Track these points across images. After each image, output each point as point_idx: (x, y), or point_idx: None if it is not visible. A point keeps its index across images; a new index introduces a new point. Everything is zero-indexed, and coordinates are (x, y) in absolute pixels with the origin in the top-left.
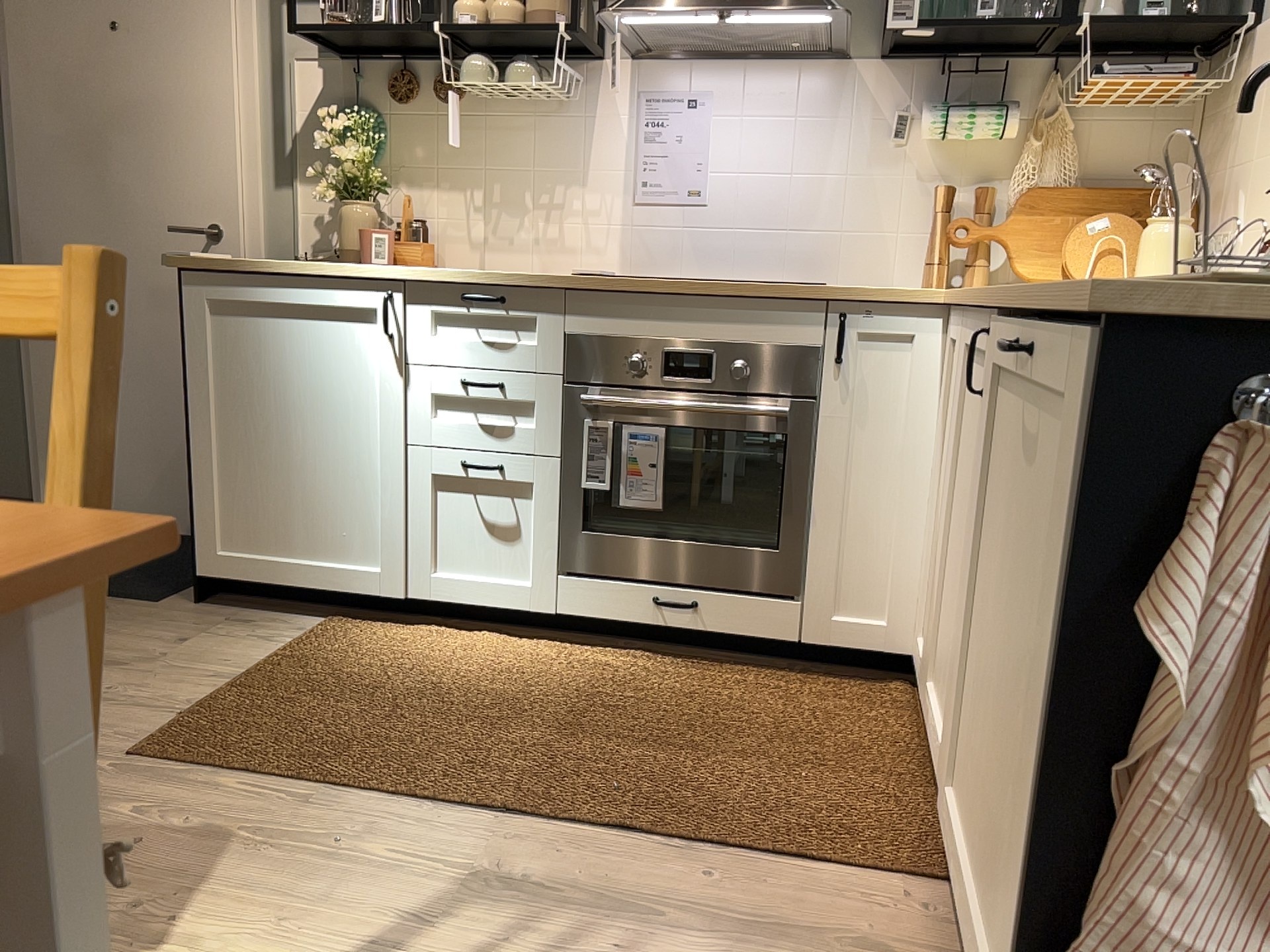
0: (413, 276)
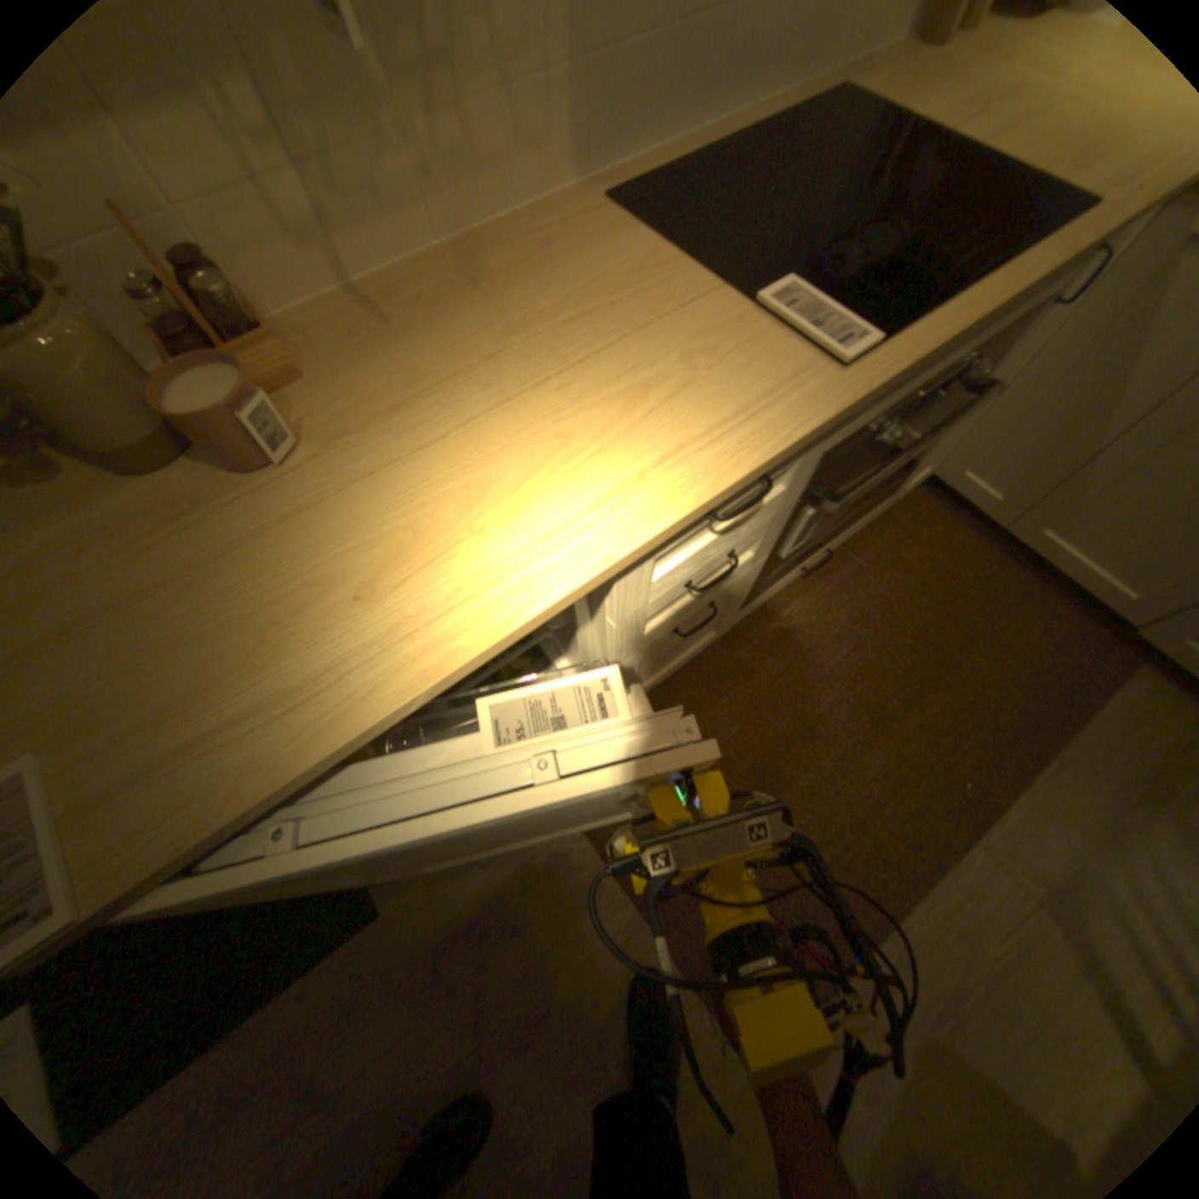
0: (642, 546)
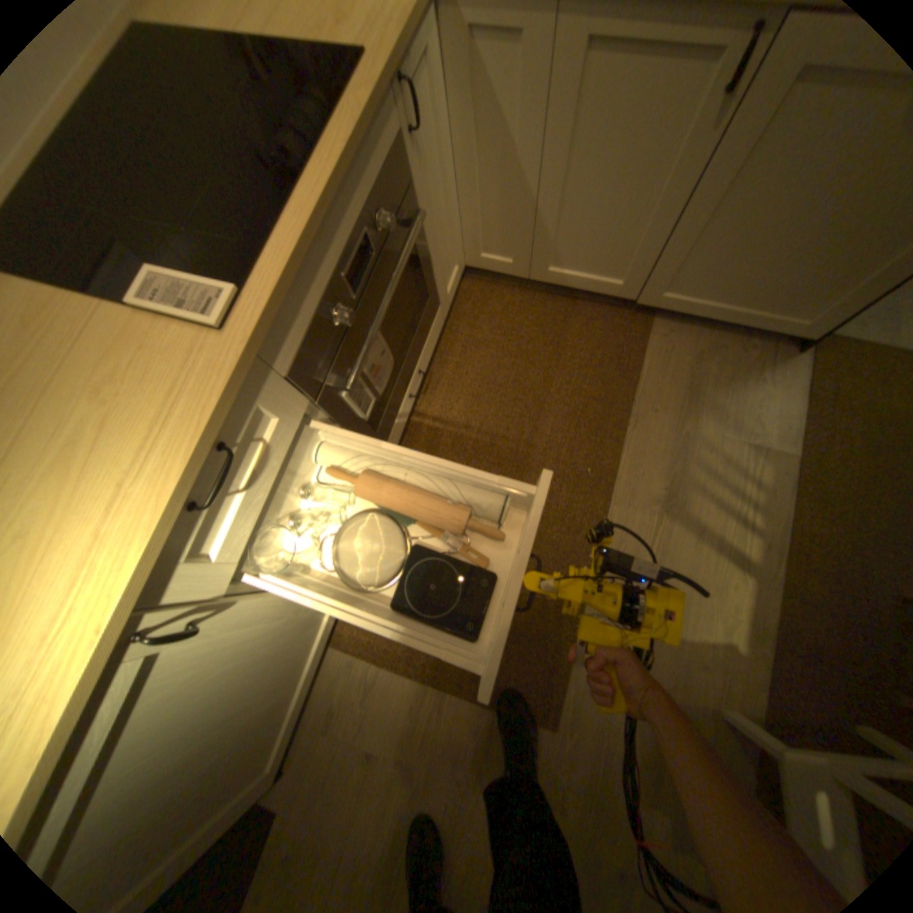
0: (129, 592)
